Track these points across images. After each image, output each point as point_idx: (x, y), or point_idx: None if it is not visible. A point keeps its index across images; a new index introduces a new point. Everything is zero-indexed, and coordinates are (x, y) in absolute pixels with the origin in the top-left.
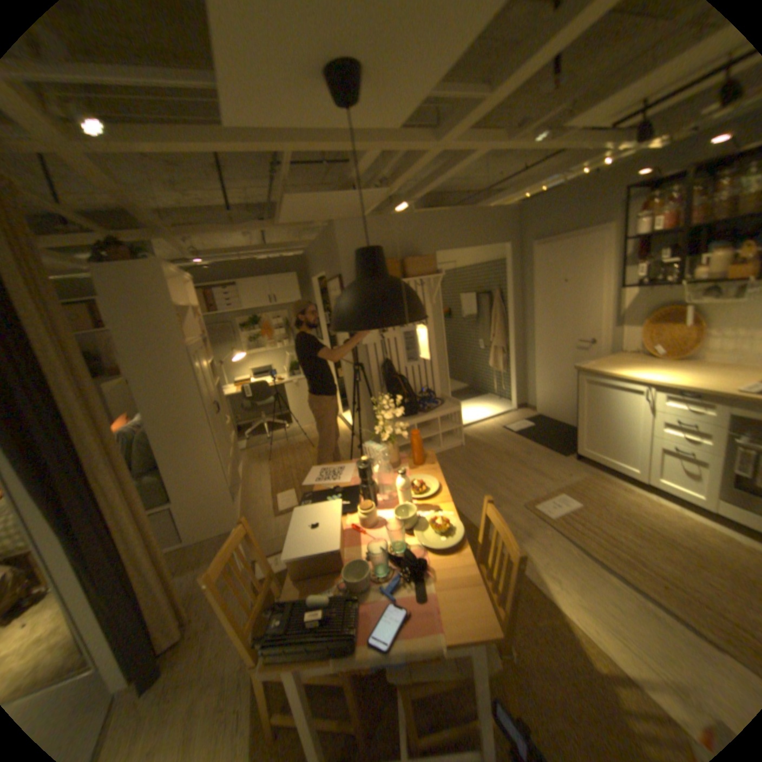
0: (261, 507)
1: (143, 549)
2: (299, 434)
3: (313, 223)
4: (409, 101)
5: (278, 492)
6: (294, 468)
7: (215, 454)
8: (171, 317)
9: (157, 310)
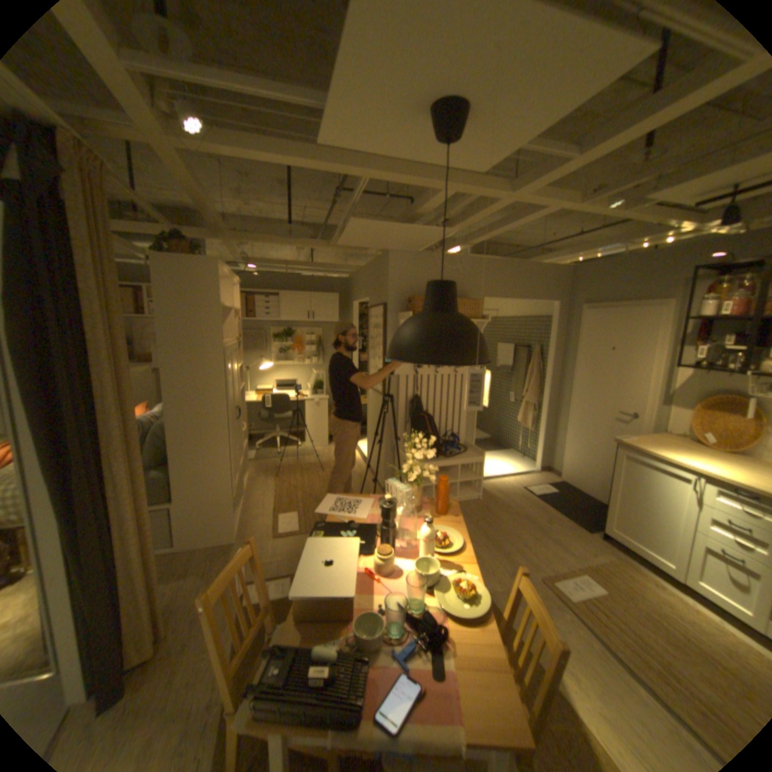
0: (261, 525)
1: (138, 550)
2: (311, 455)
3: (368, 250)
4: (505, 149)
5: (280, 512)
6: (301, 490)
7: (228, 461)
8: (216, 316)
9: (205, 307)
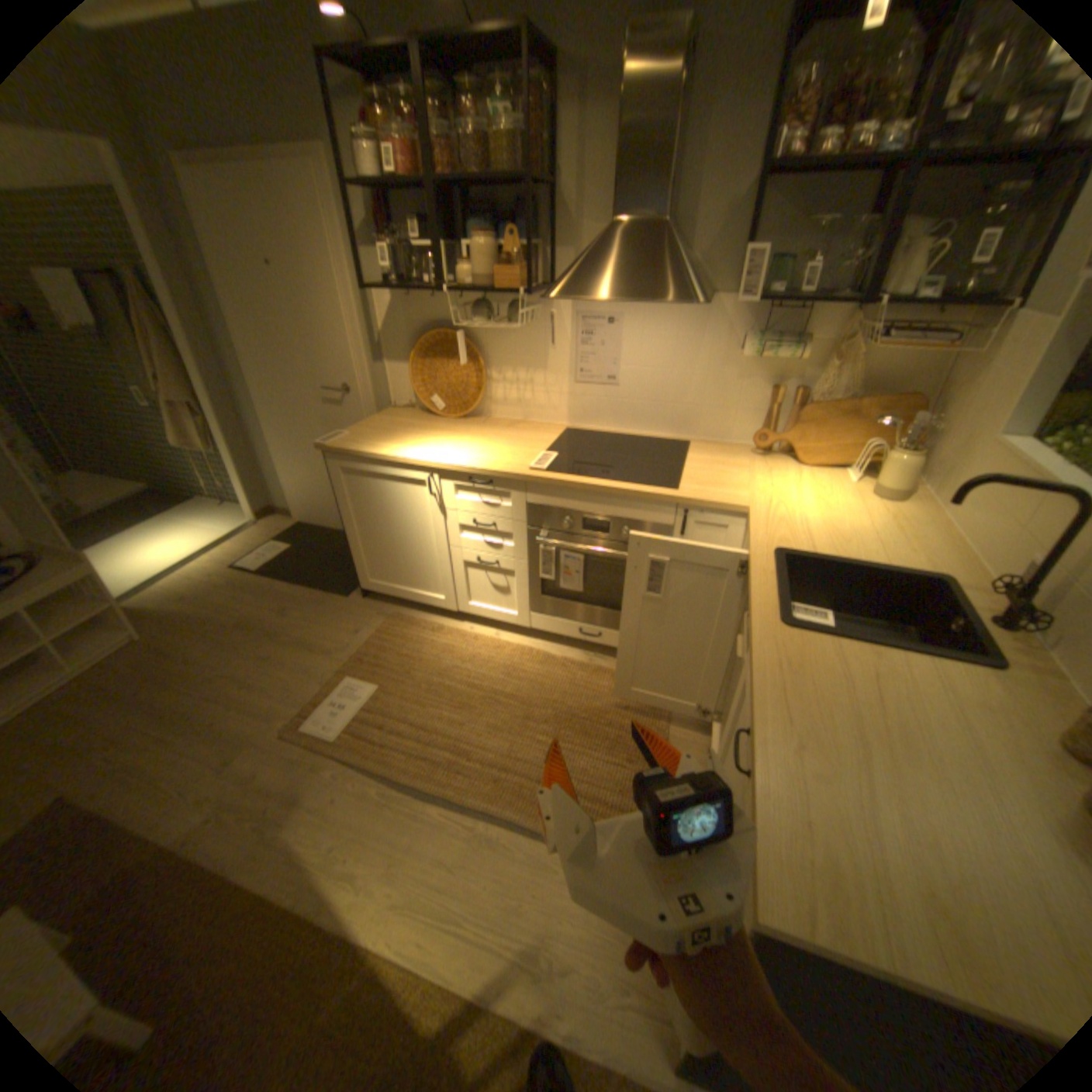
0: None
1: None
2: None
3: None
4: None
5: None
6: None
7: None
8: None
9: None
